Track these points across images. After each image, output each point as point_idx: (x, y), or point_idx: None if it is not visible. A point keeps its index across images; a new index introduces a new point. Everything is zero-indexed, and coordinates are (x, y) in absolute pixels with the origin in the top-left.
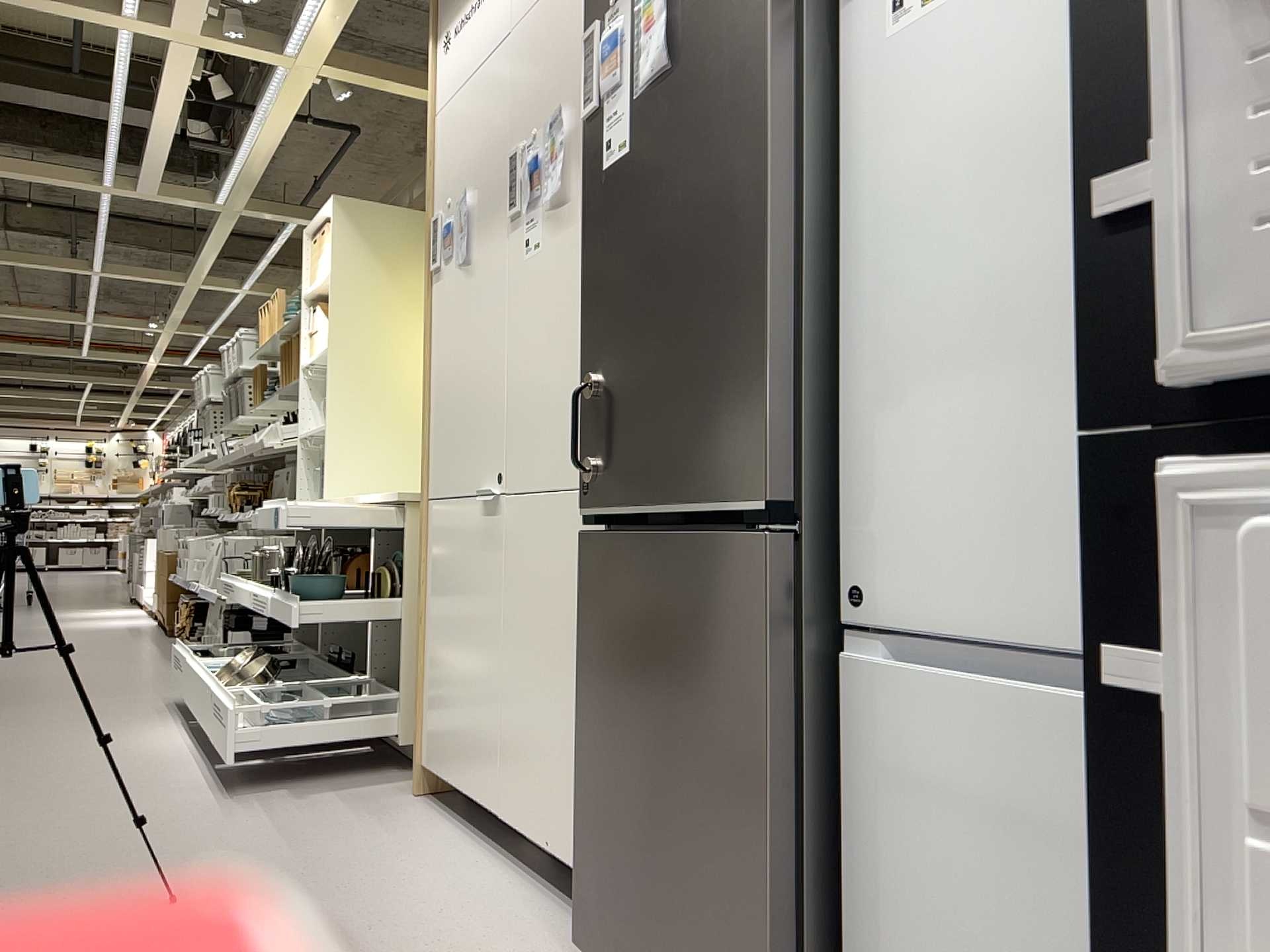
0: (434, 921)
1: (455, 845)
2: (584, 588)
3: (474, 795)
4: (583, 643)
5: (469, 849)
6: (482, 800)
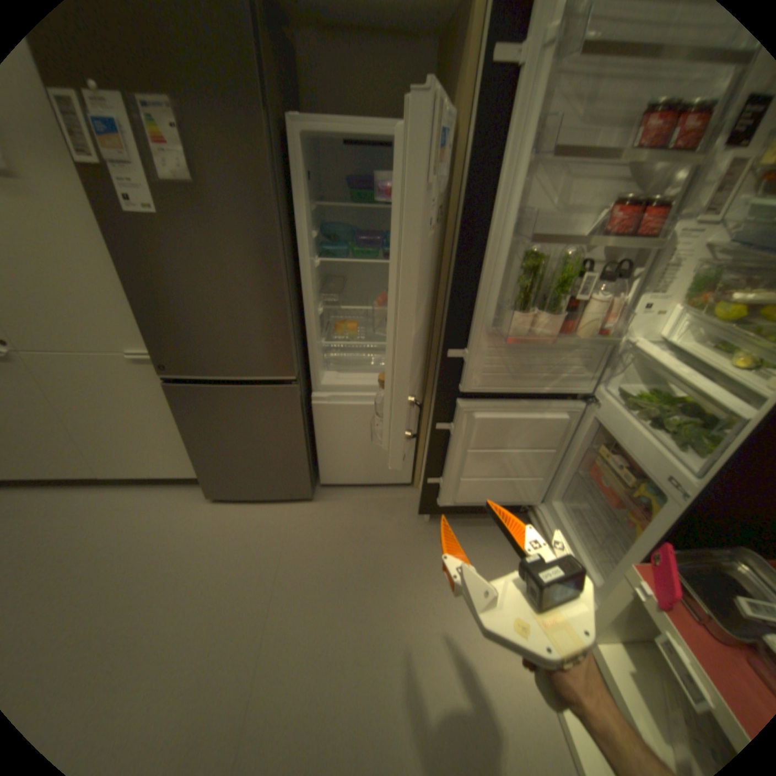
0: (128, 528)
1: (71, 498)
2: (175, 402)
3: (64, 476)
4: (181, 419)
5: (82, 495)
6: (74, 476)
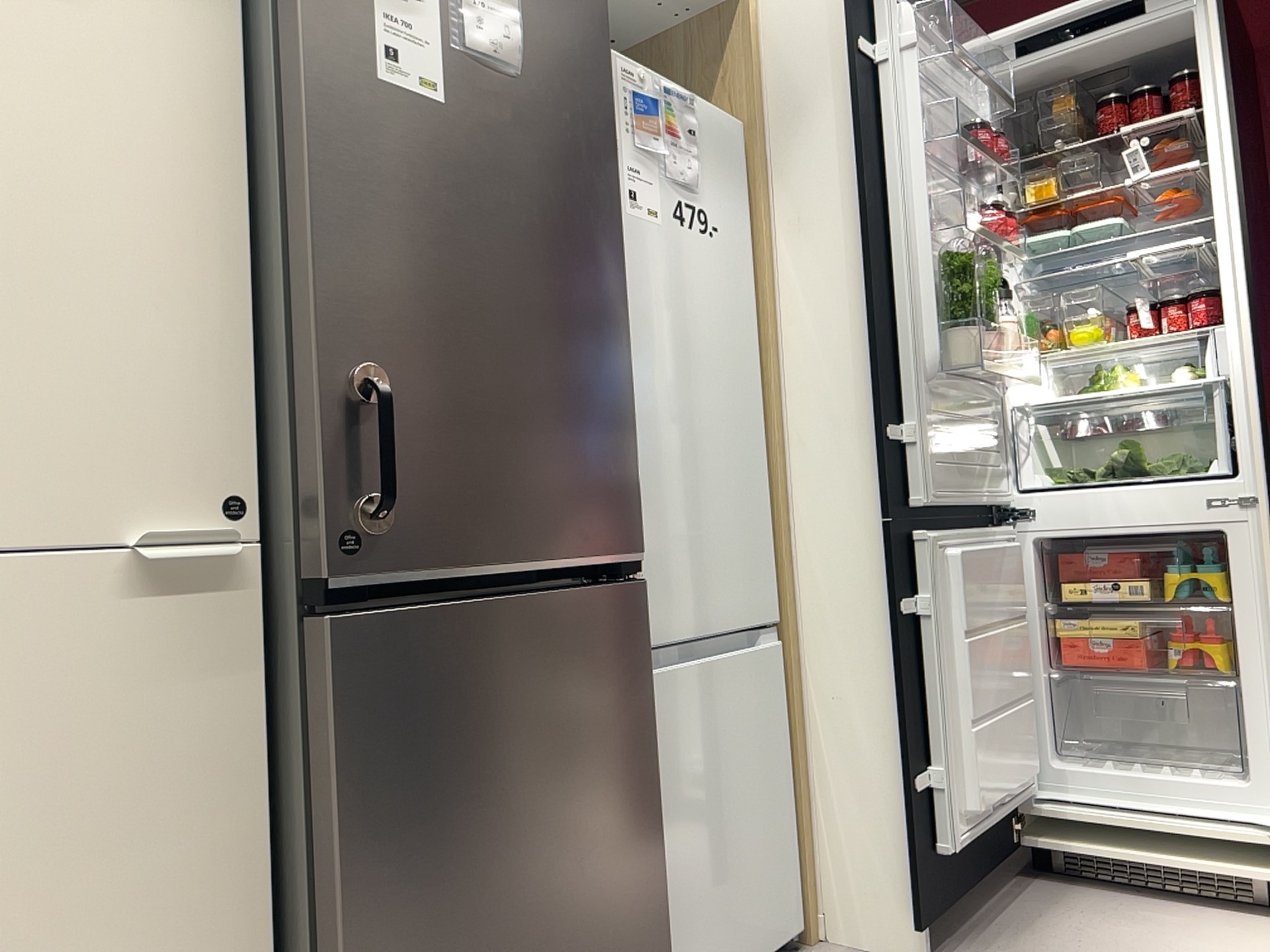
0: None
1: None
2: (349, 702)
3: None
4: (353, 790)
5: None
6: None
